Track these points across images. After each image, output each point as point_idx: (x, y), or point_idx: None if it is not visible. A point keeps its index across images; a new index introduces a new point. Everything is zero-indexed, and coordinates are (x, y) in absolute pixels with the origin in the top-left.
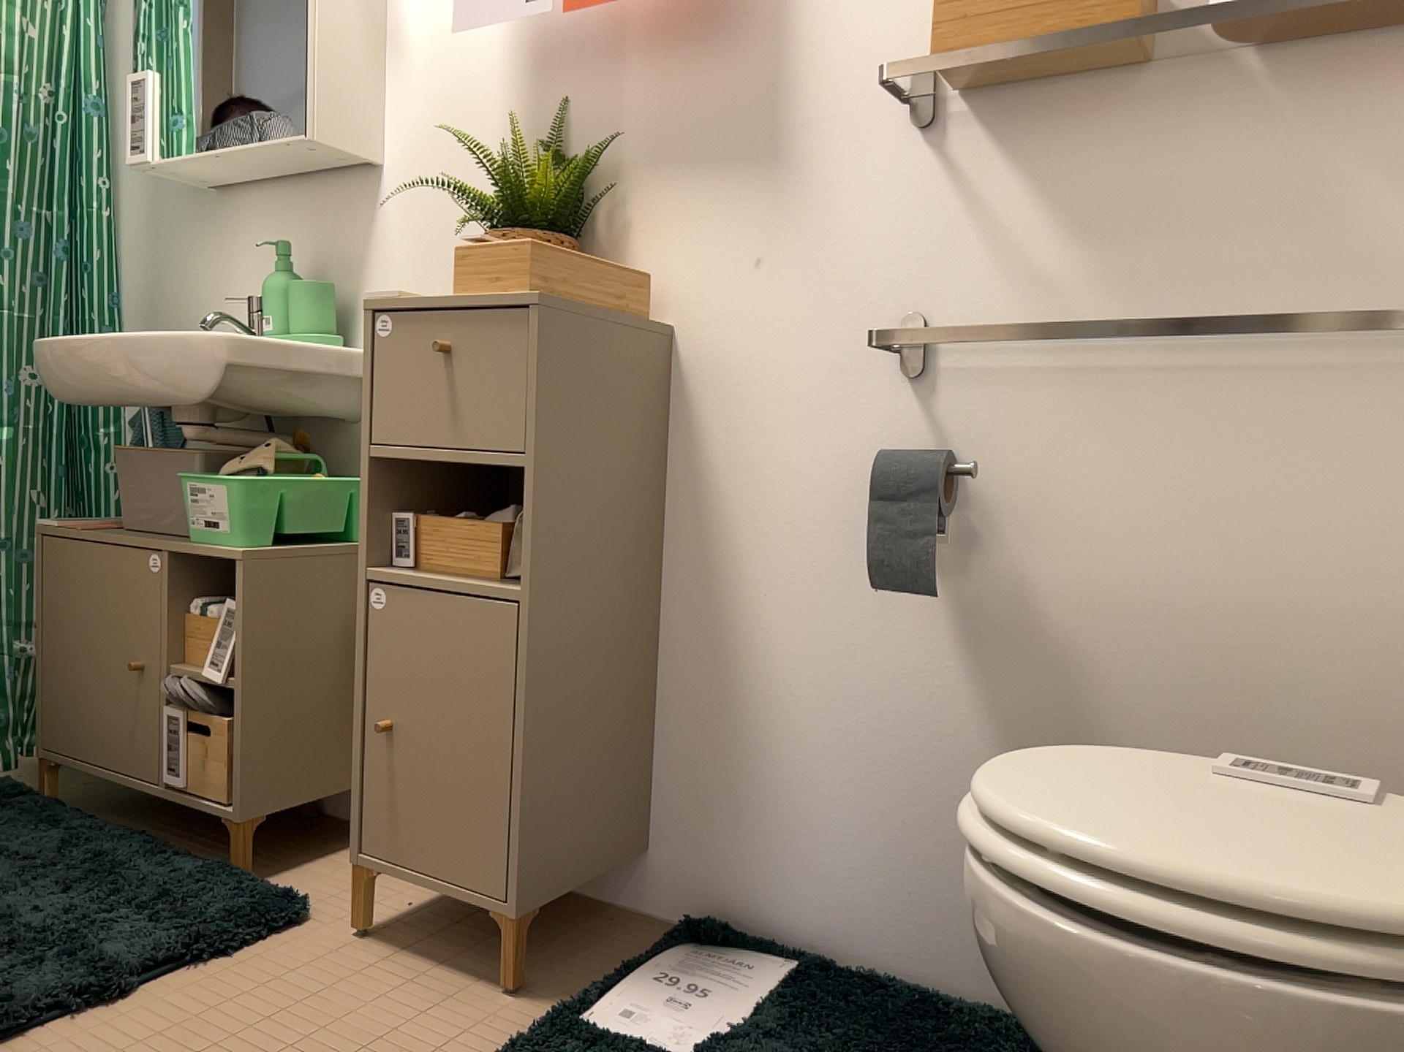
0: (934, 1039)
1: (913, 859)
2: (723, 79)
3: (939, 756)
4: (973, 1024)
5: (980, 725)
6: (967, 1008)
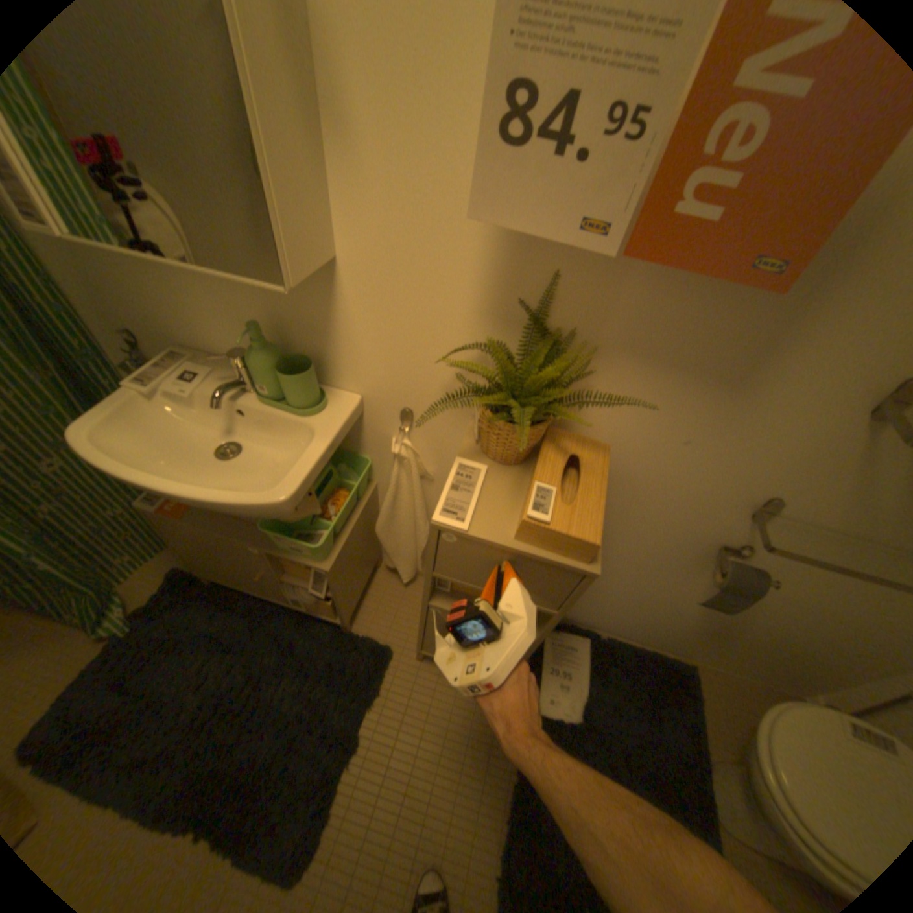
0: (653, 687)
1: (645, 622)
2: (732, 314)
3: (674, 609)
4: (659, 670)
5: (699, 608)
6: (653, 657)
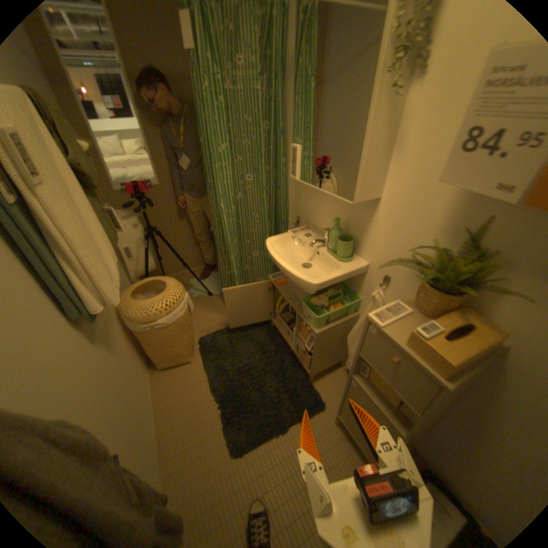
0: None
1: None
2: None
3: None
4: None
5: None
6: None
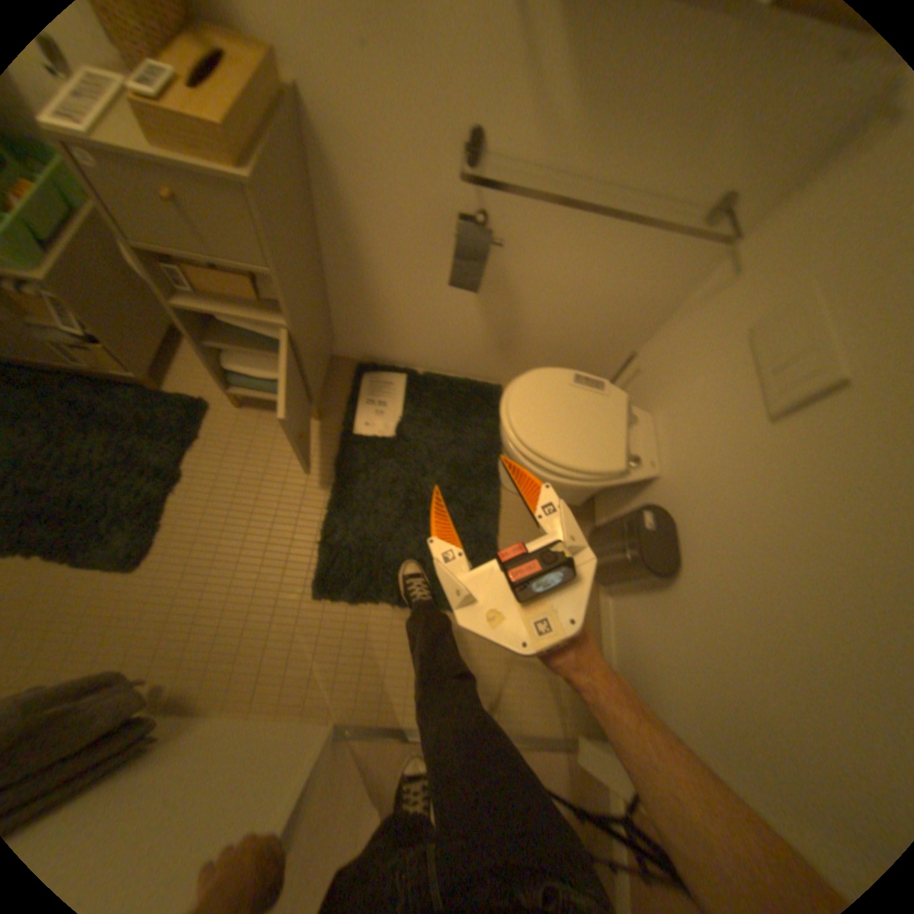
0: (460, 404)
1: (448, 346)
2: None
3: (461, 321)
4: (467, 392)
5: (479, 314)
6: (464, 383)
